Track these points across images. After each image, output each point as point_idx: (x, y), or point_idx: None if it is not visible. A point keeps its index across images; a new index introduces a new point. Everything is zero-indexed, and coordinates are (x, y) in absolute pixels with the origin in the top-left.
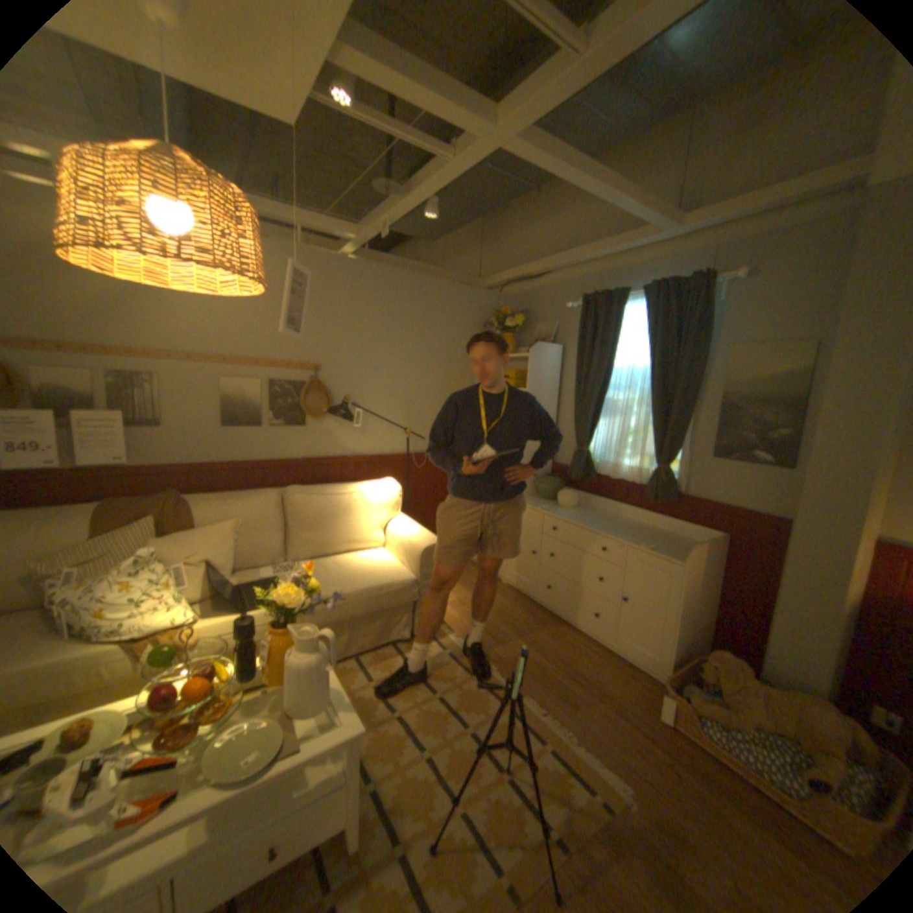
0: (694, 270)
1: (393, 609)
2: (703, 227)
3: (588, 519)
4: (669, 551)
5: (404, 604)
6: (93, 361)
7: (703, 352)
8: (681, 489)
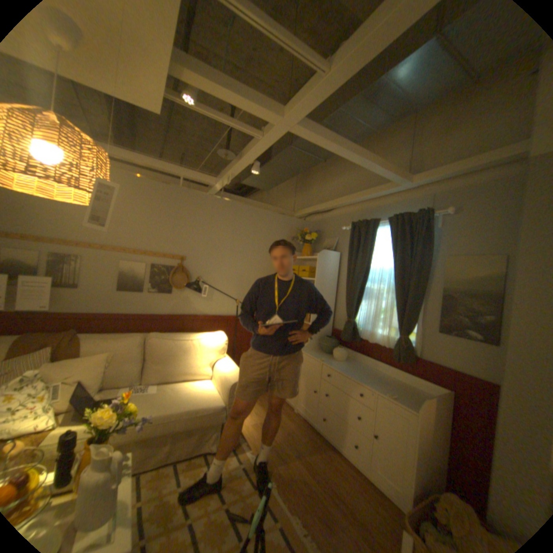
0: (420, 209)
1: (206, 428)
2: (425, 183)
3: (353, 370)
4: (408, 402)
5: (214, 425)
6: (42, 247)
7: (428, 260)
8: (418, 354)
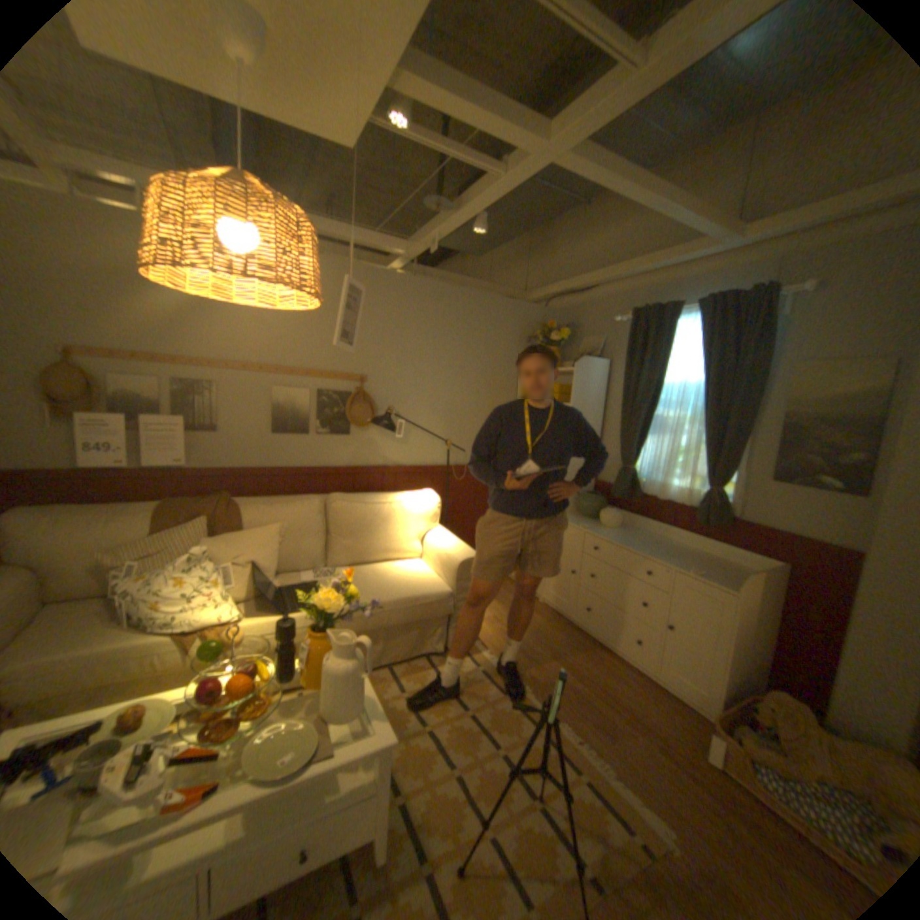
0: (755, 283)
1: (428, 621)
2: (766, 237)
3: (633, 540)
4: (721, 579)
5: (439, 617)
6: (162, 369)
7: (764, 368)
8: (736, 513)
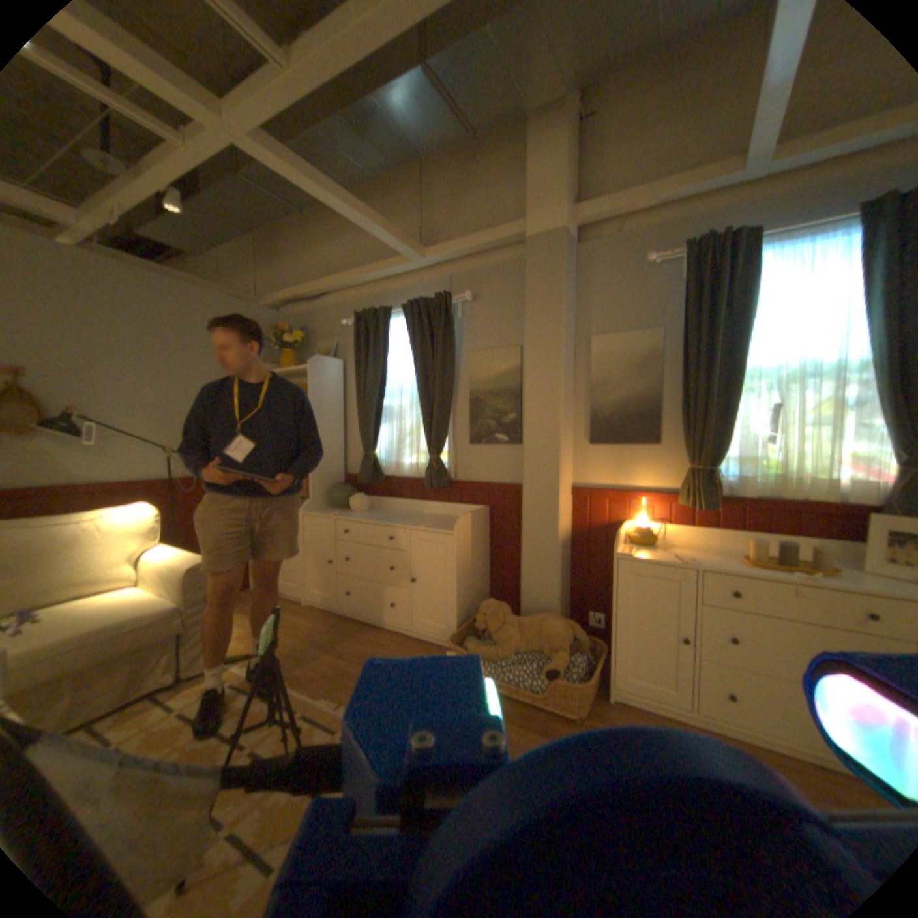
0: (438, 294)
1: (144, 650)
2: (440, 261)
3: (378, 516)
4: (442, 526)
5: (160, 639)
6: None
7: (451, 358)
8: (451, 476)
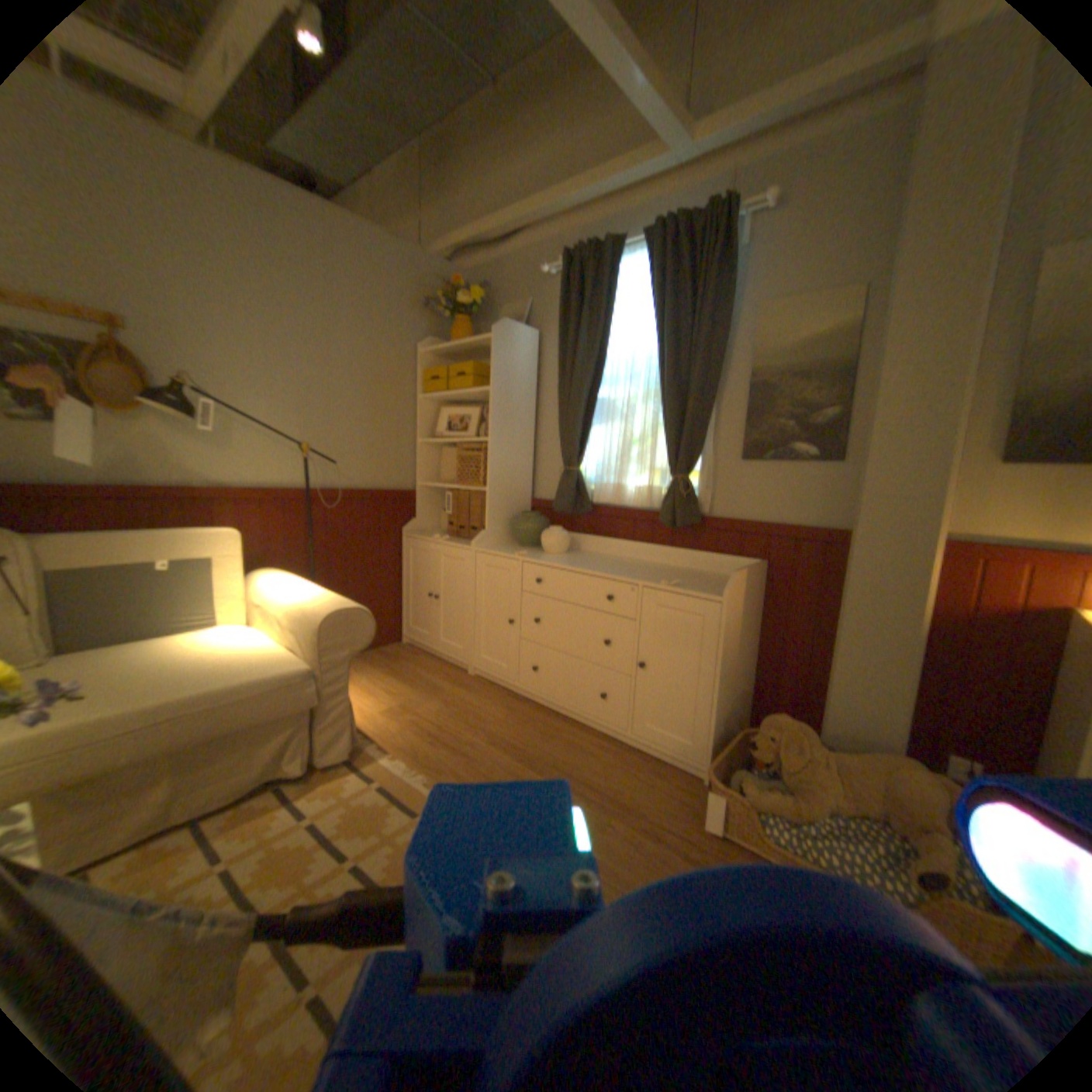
0: (710, 203)
1: (267, 725)
2: (719, 143)
3: (585, 561)
4: (697, 587)
5: (288, 713)
6: None
7: (726, 311)
8: (703, 509)
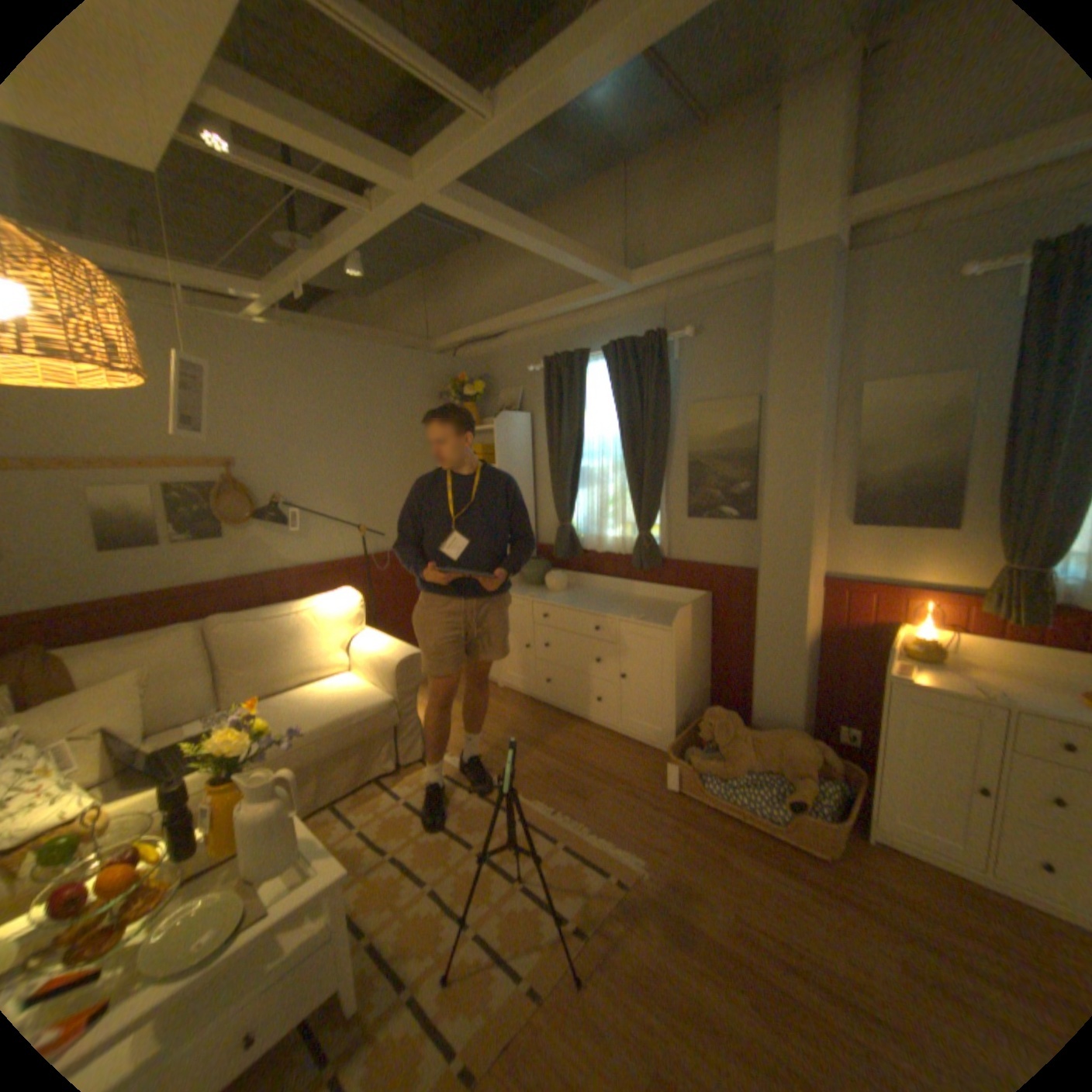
0: (647, 330)
1: (369, 740)
2: (649, 286)
3: (579, 599)
4: (657, 619)
5: (382, 731)
6: None
7: (664, 413)
8: (663, 554)
